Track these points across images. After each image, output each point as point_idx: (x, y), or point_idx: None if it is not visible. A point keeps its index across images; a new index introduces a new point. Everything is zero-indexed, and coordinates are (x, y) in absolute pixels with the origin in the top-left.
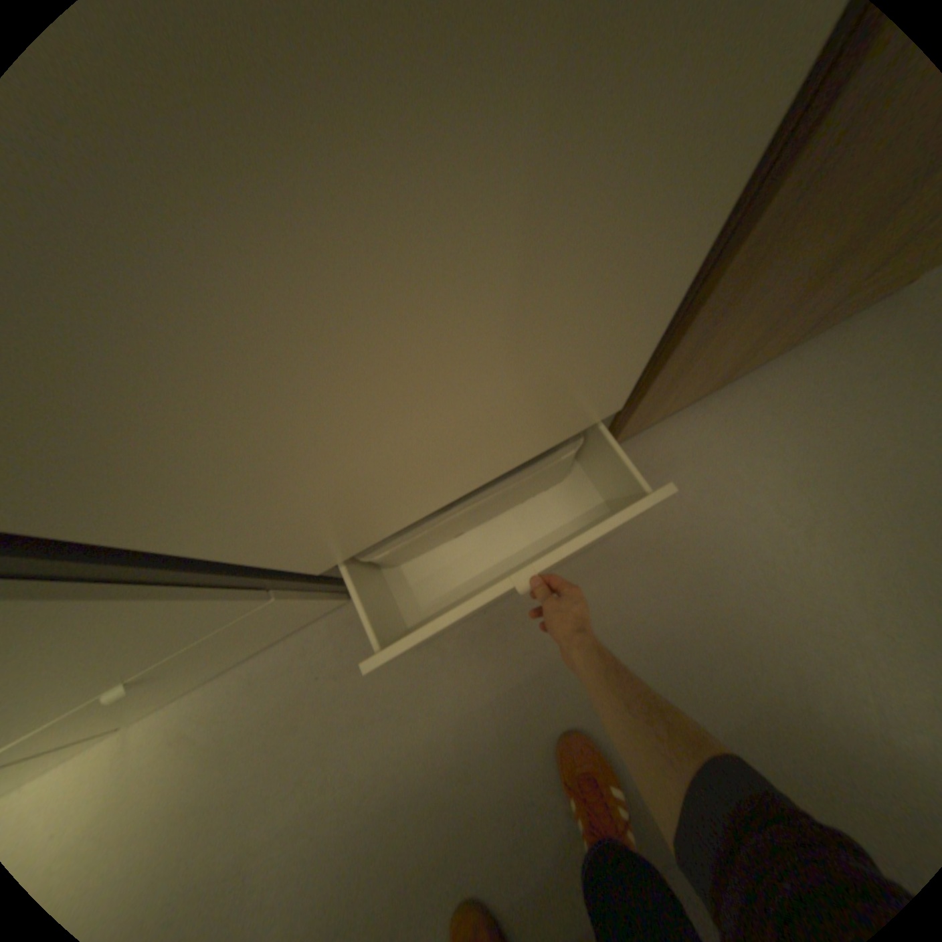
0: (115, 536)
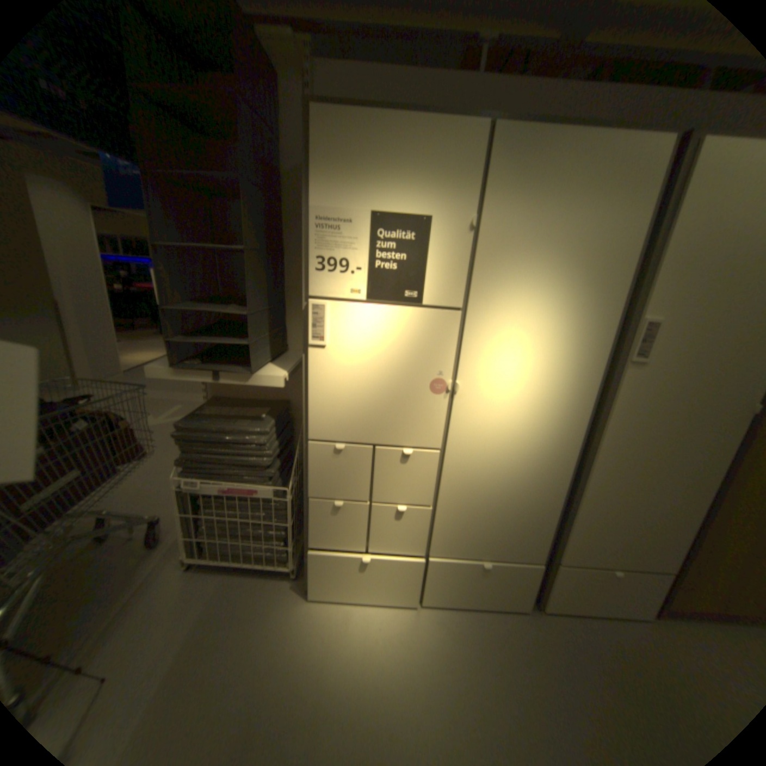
0: (585, 507)
